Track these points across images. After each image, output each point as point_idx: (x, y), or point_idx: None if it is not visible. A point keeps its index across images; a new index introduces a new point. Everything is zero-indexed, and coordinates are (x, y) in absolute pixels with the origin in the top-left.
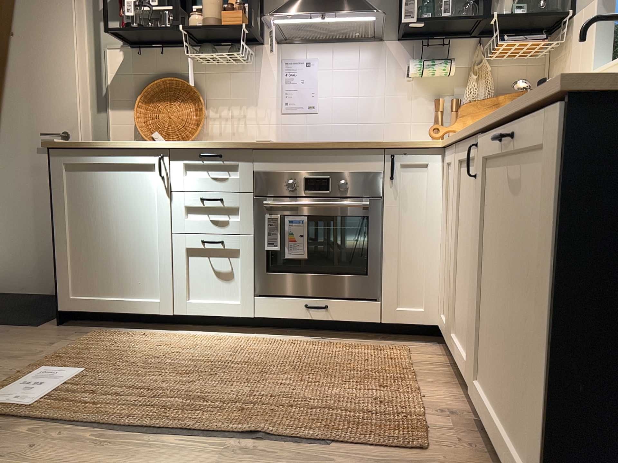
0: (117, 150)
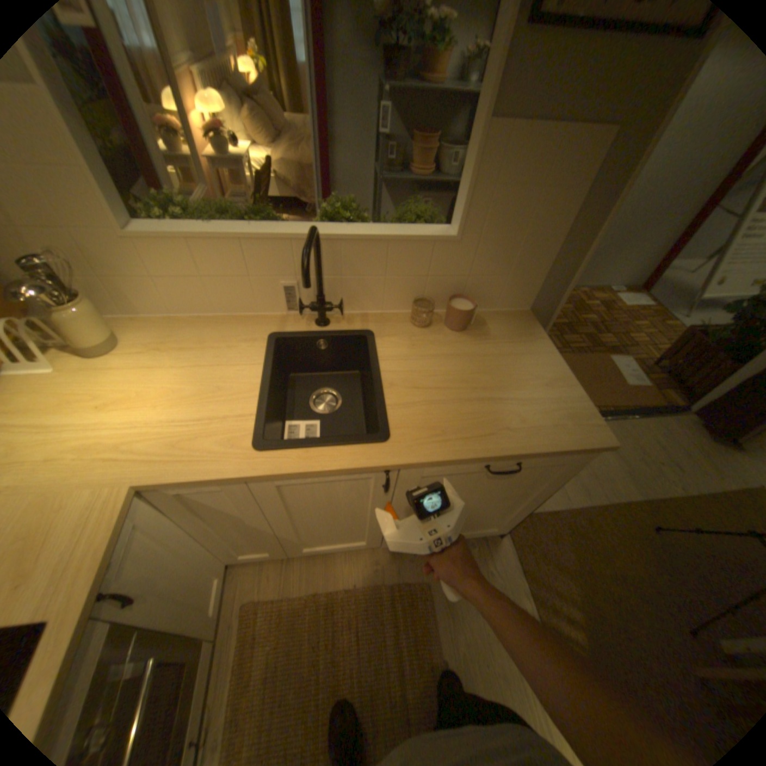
0: None
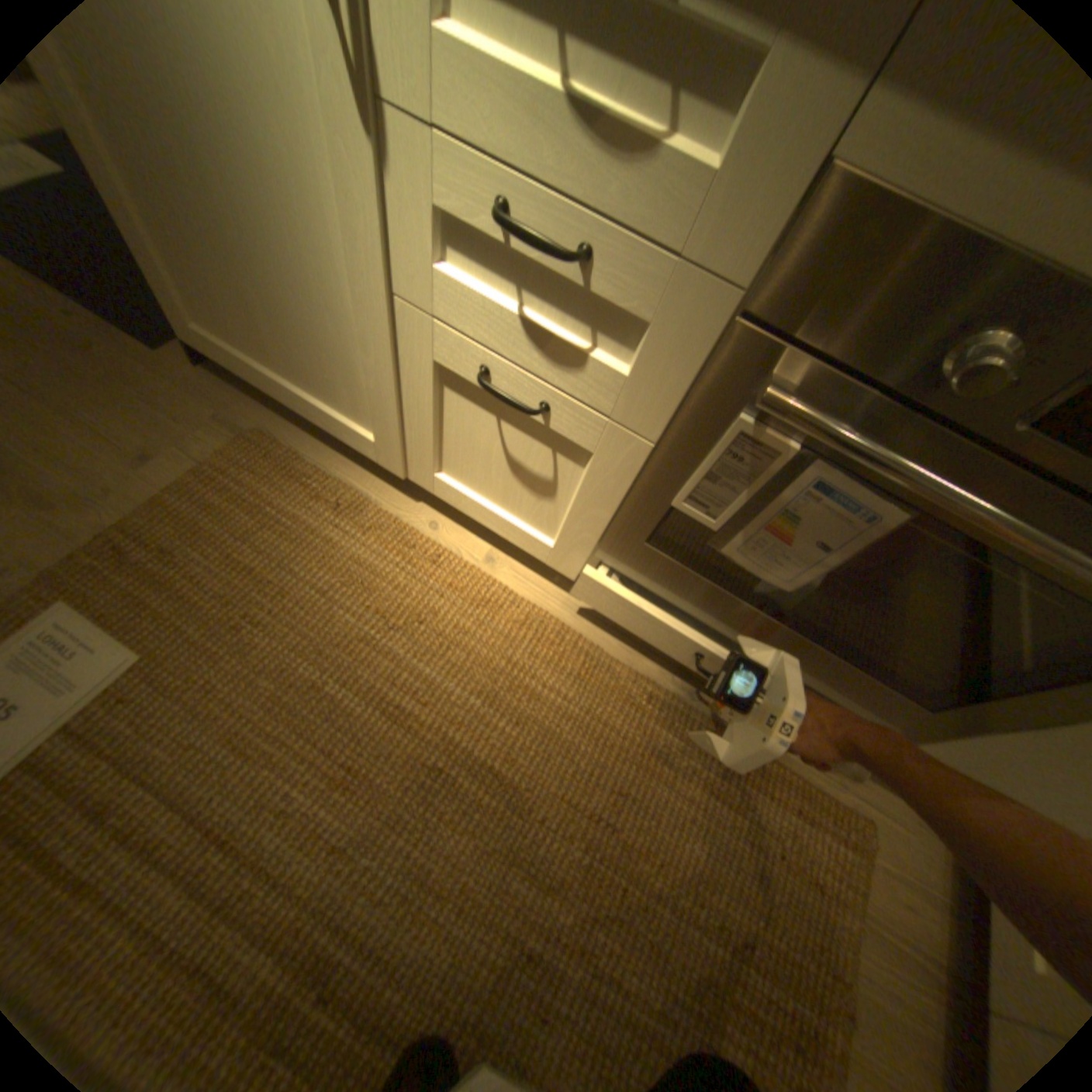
0: None
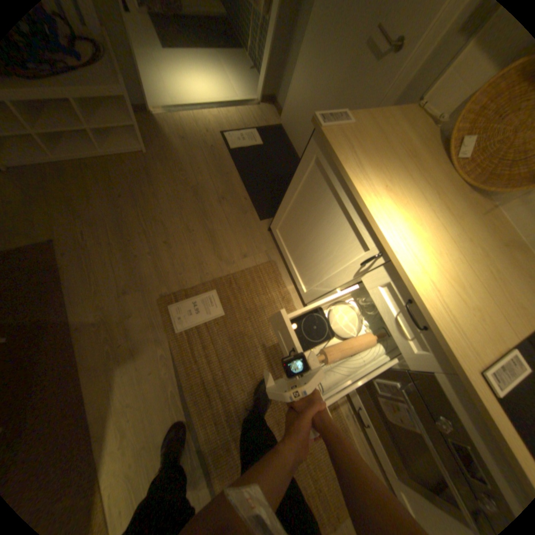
0: (358, 199)
